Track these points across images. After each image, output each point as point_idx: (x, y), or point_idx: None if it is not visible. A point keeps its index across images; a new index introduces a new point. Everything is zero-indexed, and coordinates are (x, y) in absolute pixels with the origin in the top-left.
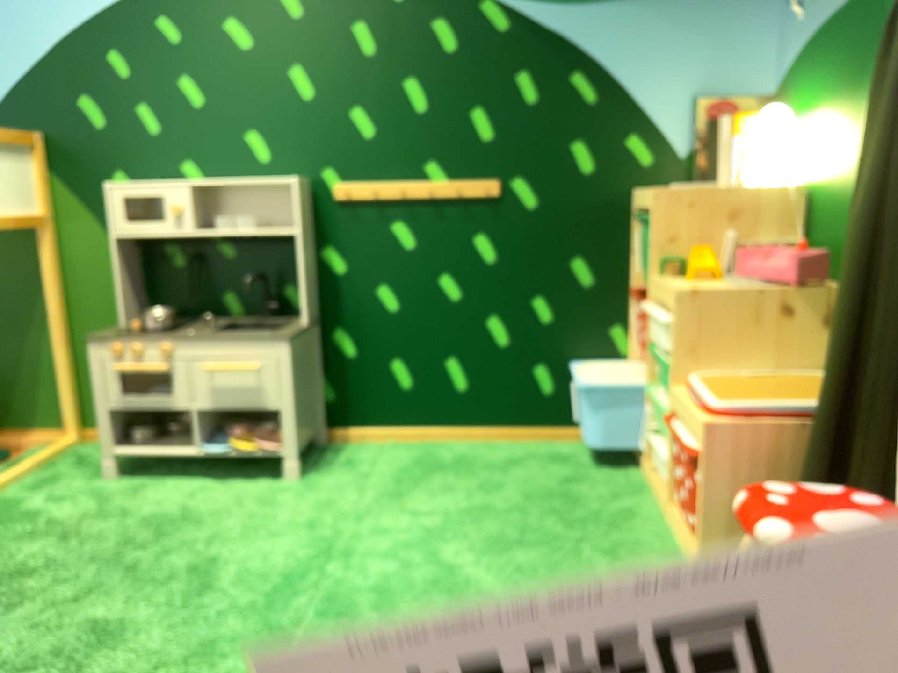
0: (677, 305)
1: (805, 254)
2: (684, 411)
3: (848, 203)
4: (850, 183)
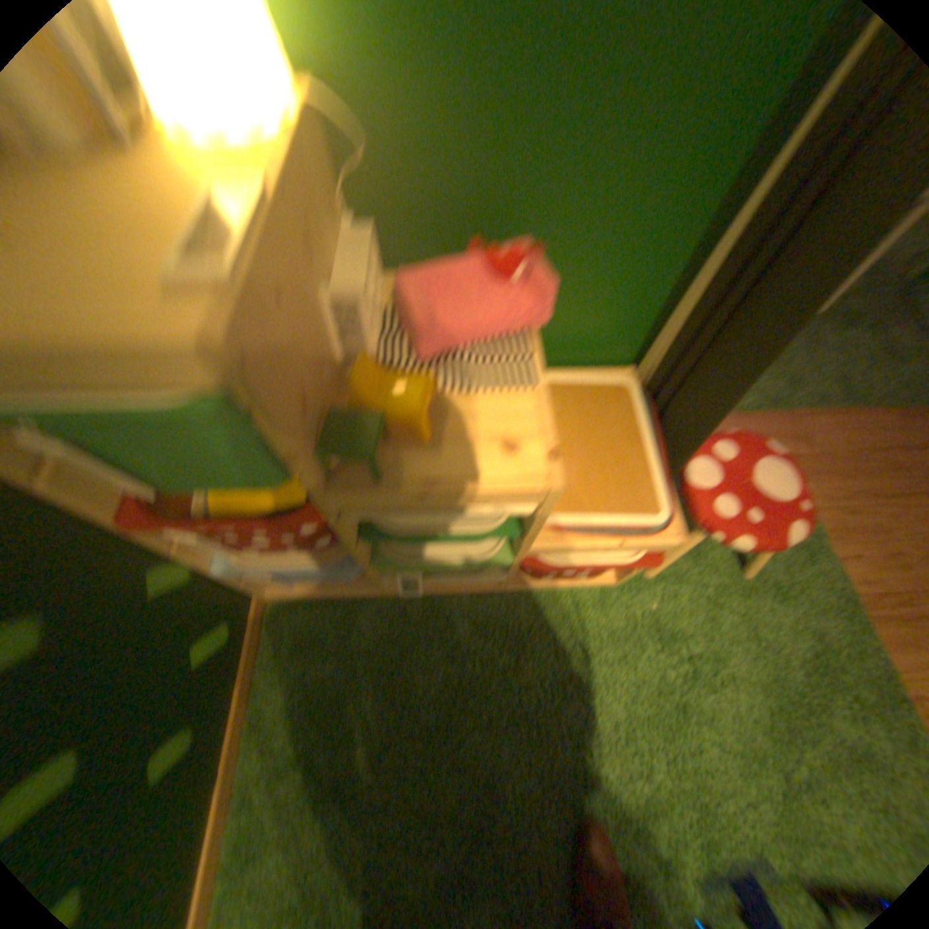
0: (555, 493)
1: (556, 272)
2: (580, 547)
3: (484, 123)
4: (487, 74)
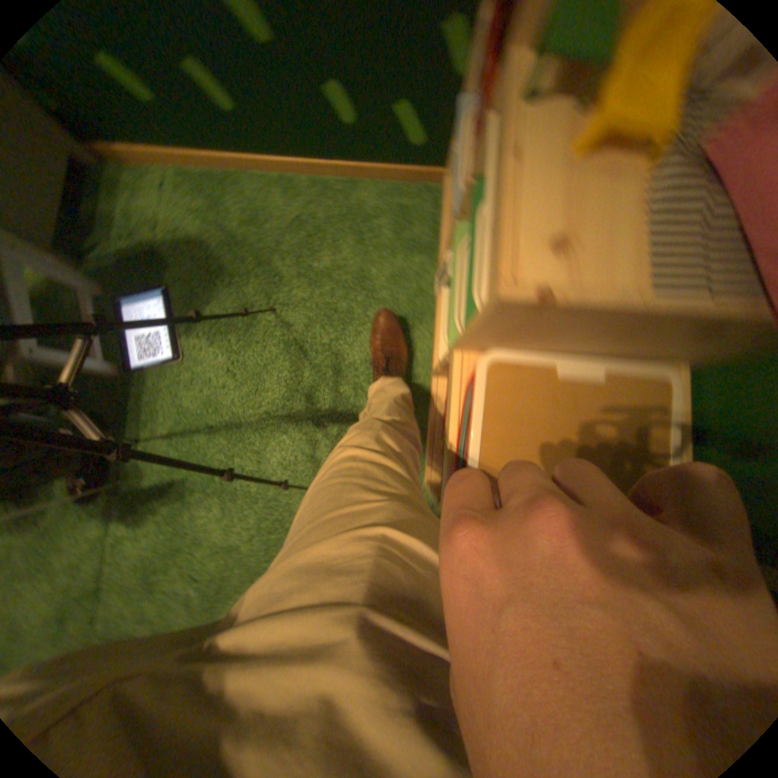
0: (488, 312)
1: None
2: (446, 410)
3: None
4: None
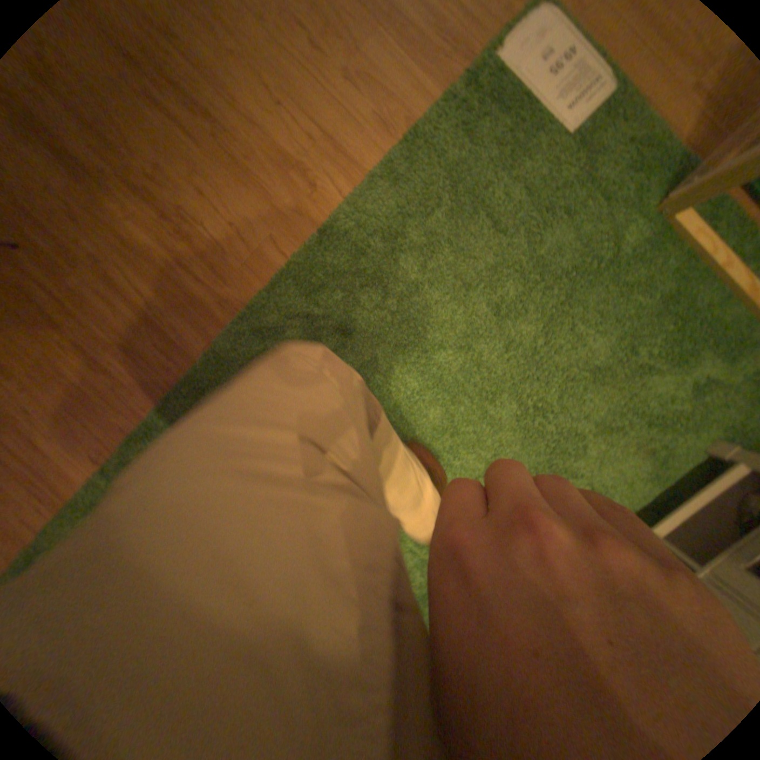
0: None
1: None
2: None
3: None
4: None
